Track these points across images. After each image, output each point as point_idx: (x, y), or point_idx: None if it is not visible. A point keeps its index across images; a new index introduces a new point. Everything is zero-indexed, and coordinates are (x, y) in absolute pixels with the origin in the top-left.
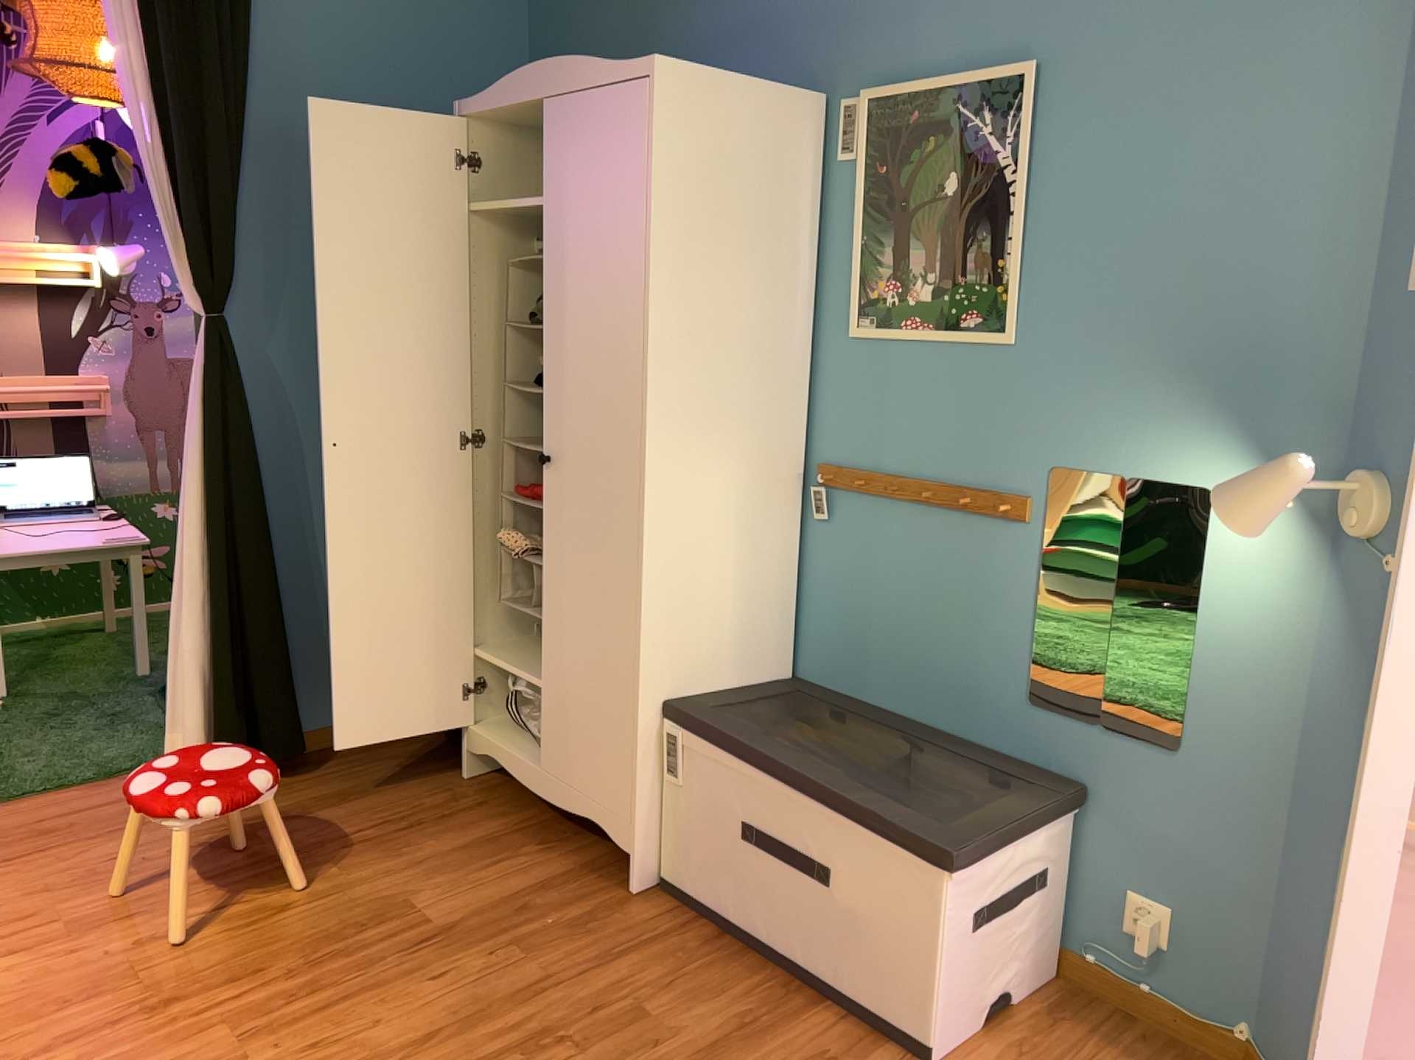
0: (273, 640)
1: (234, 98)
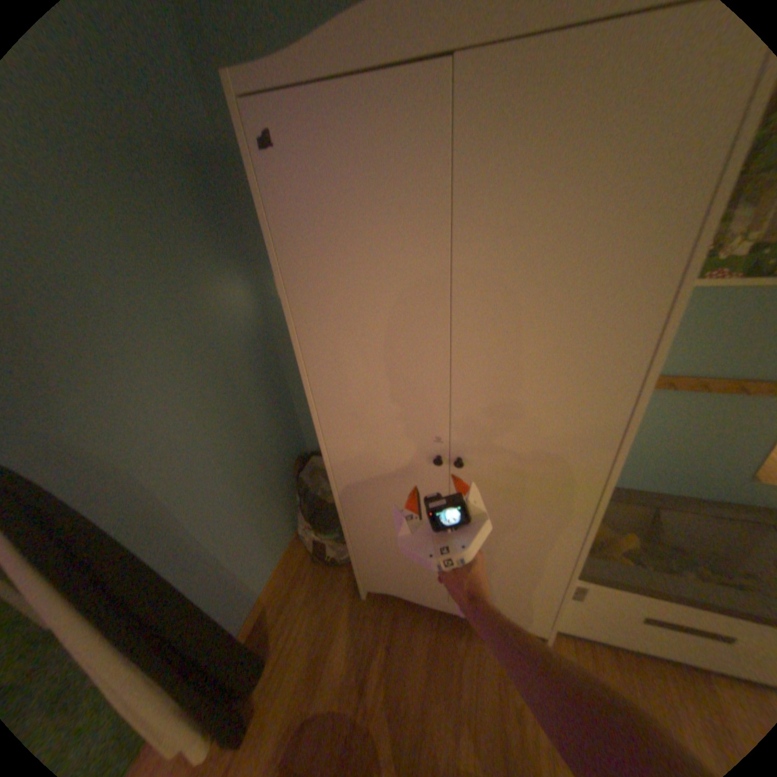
0: (221, 641)
1: None
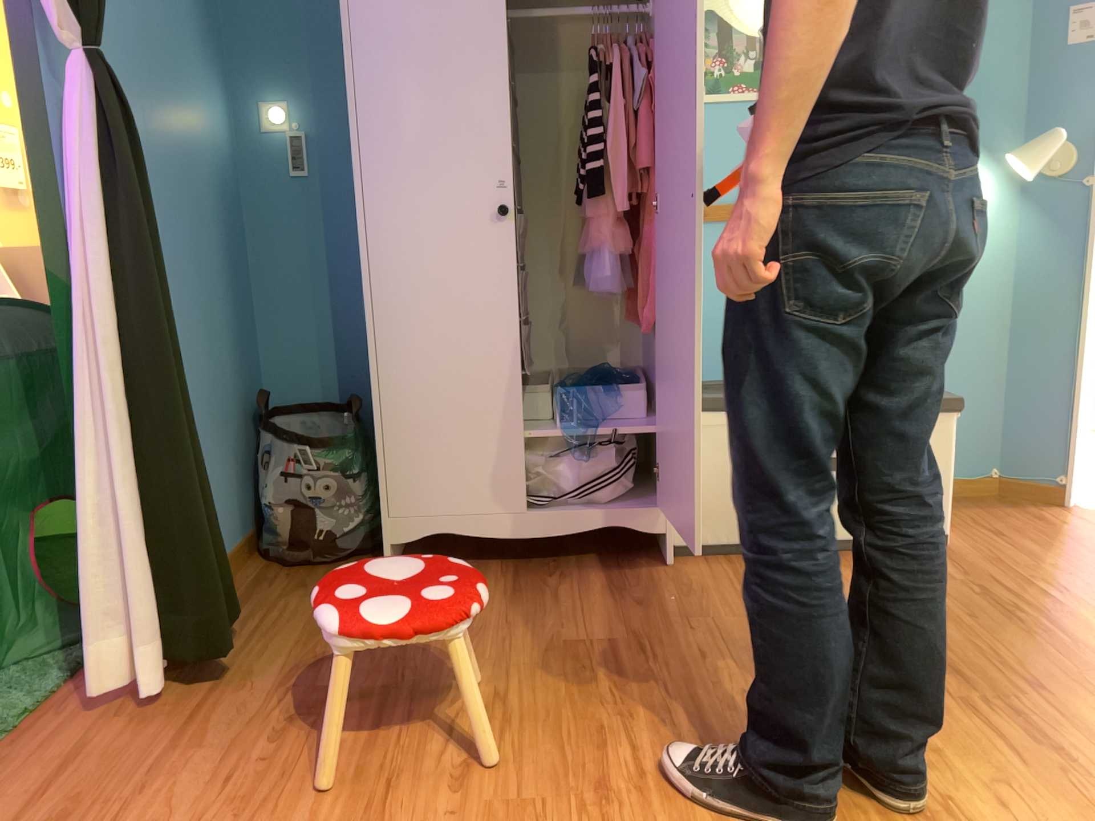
0: (201, 477)
1: None
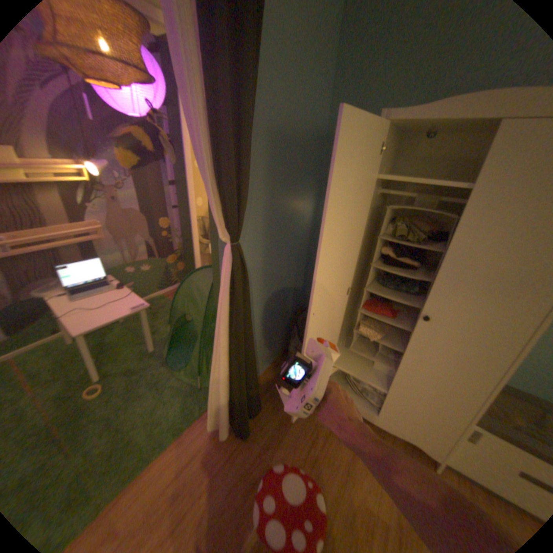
0: (256, 378)
1: (254, 94)
